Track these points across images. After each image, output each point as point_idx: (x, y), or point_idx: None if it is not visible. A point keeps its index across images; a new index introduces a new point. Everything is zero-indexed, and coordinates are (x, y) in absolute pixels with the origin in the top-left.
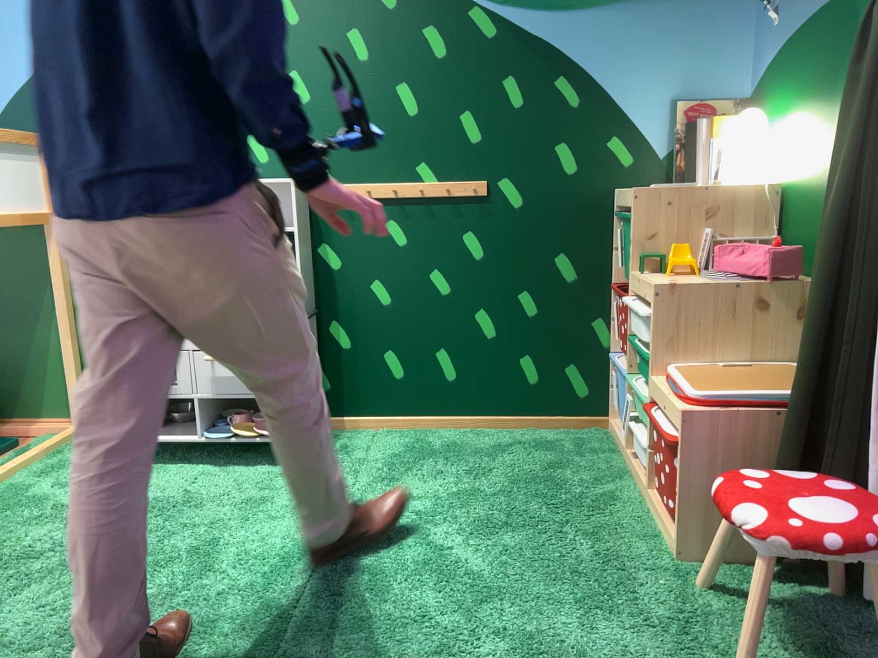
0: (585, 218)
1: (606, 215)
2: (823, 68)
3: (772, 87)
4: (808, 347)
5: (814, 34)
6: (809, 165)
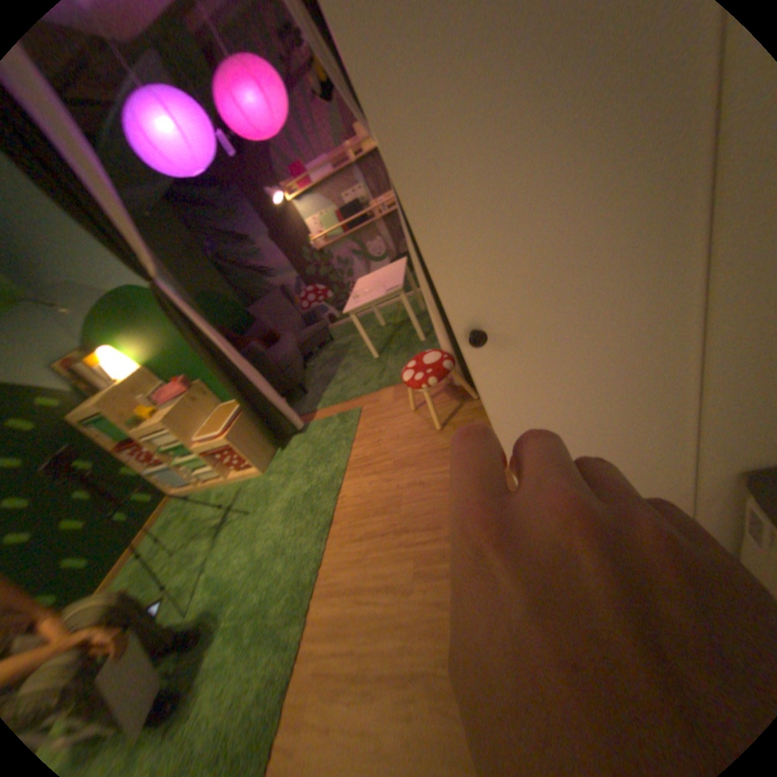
0: (64, 439)
1: (75, 429)
2: (124, 319)
3: (95, 335)
4: (230, 392)
5: (104, 309)
6: (151, 351)
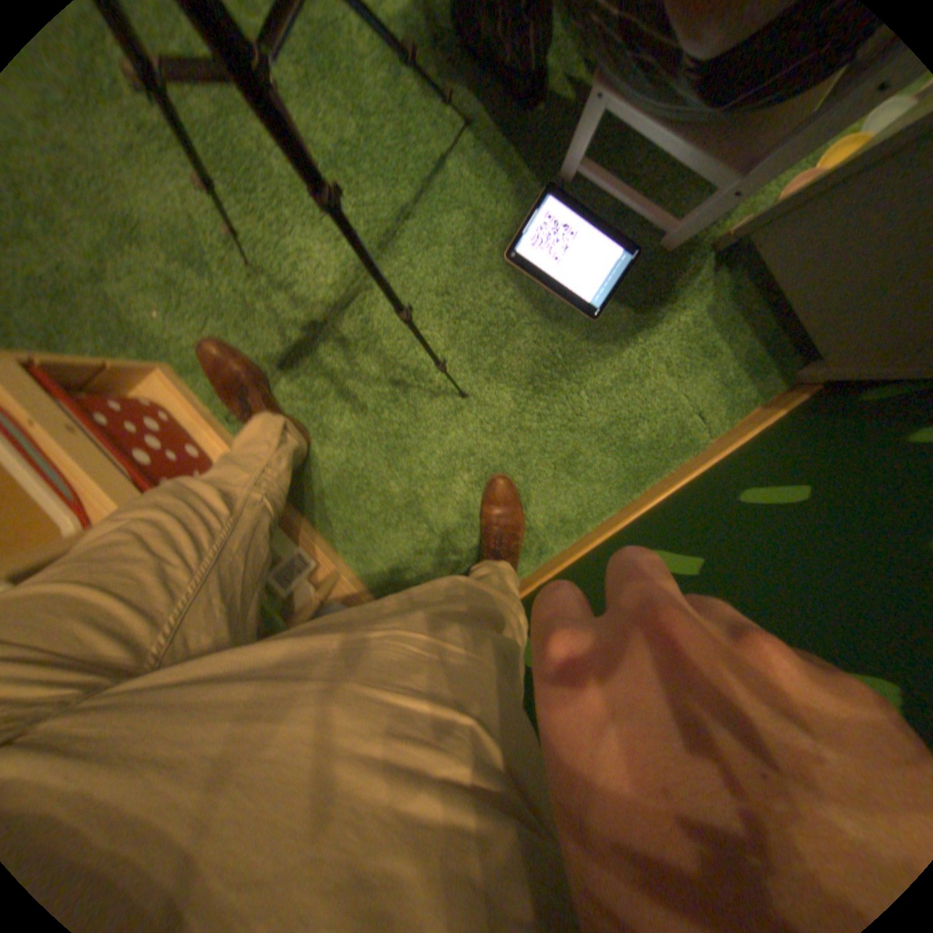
0: None
1: None
2: None
3: None
4: None
5: None
6: None
